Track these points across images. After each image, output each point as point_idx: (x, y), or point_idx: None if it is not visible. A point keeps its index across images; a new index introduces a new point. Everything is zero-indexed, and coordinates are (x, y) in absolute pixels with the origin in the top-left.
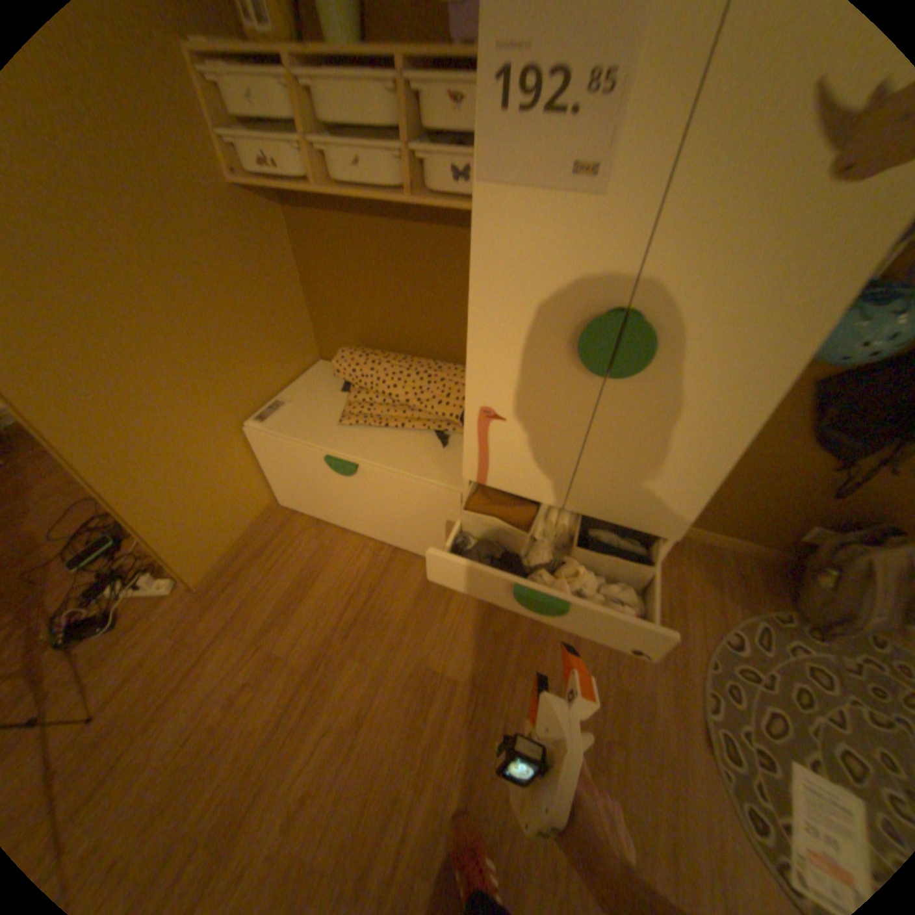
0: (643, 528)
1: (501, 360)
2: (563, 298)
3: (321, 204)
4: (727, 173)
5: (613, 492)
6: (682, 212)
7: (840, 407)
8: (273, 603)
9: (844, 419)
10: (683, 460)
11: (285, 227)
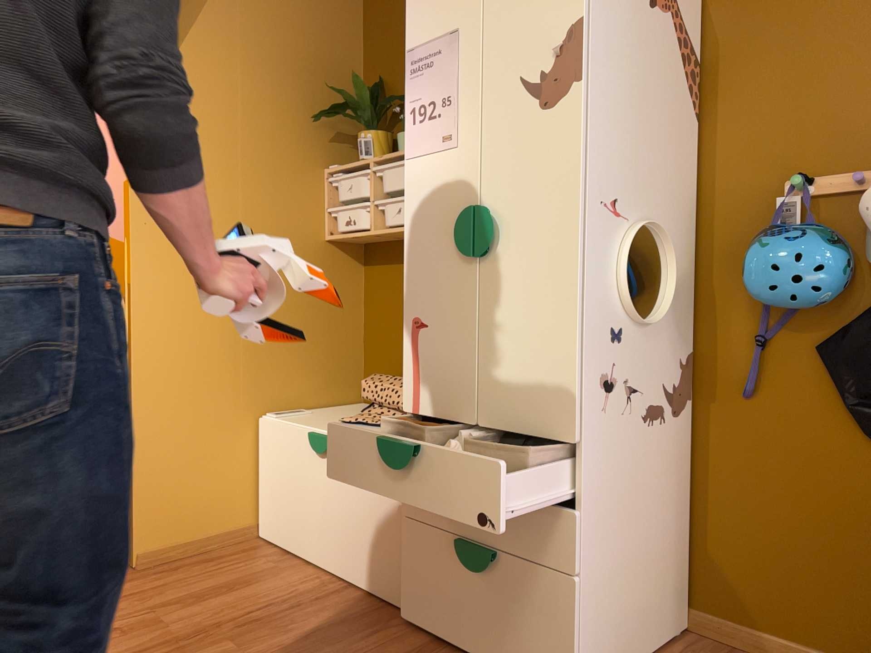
0: (544, 431)
1: (422, 268)
2: (448, 209)
3: (388, 258)
4: (502, 120)
5: (509, 385)
6: (490, 143)
7: (851, 371)
8: (191, 591)
9: (868, 388)
10: (545, 324)
11: (362, 280)
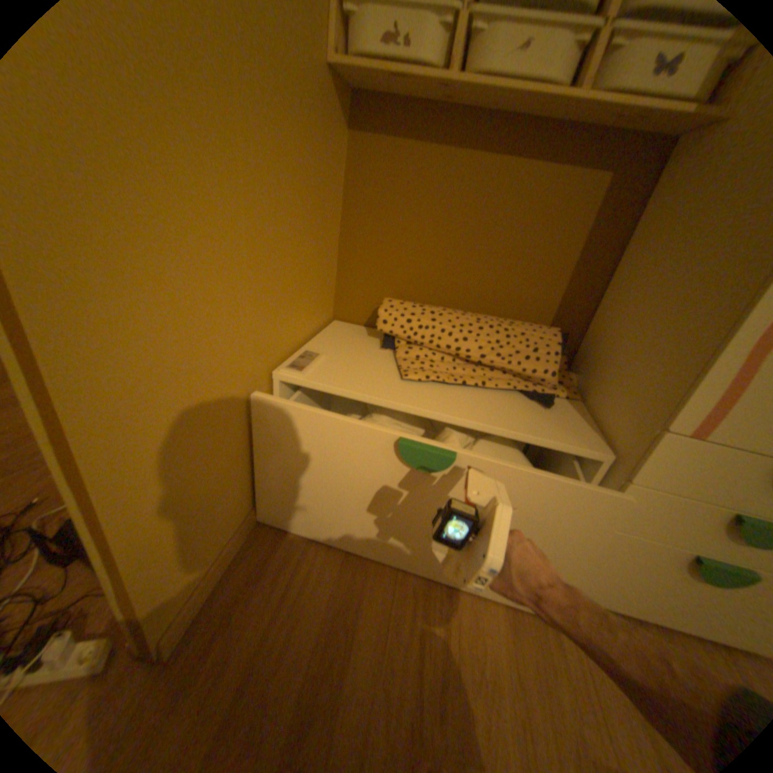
0: None
1: None
2: None
3: (404, 130)
4: None
5: None
6: None
7: None
8: (302, 664)
9: None
10: None
11: (345, 156)
